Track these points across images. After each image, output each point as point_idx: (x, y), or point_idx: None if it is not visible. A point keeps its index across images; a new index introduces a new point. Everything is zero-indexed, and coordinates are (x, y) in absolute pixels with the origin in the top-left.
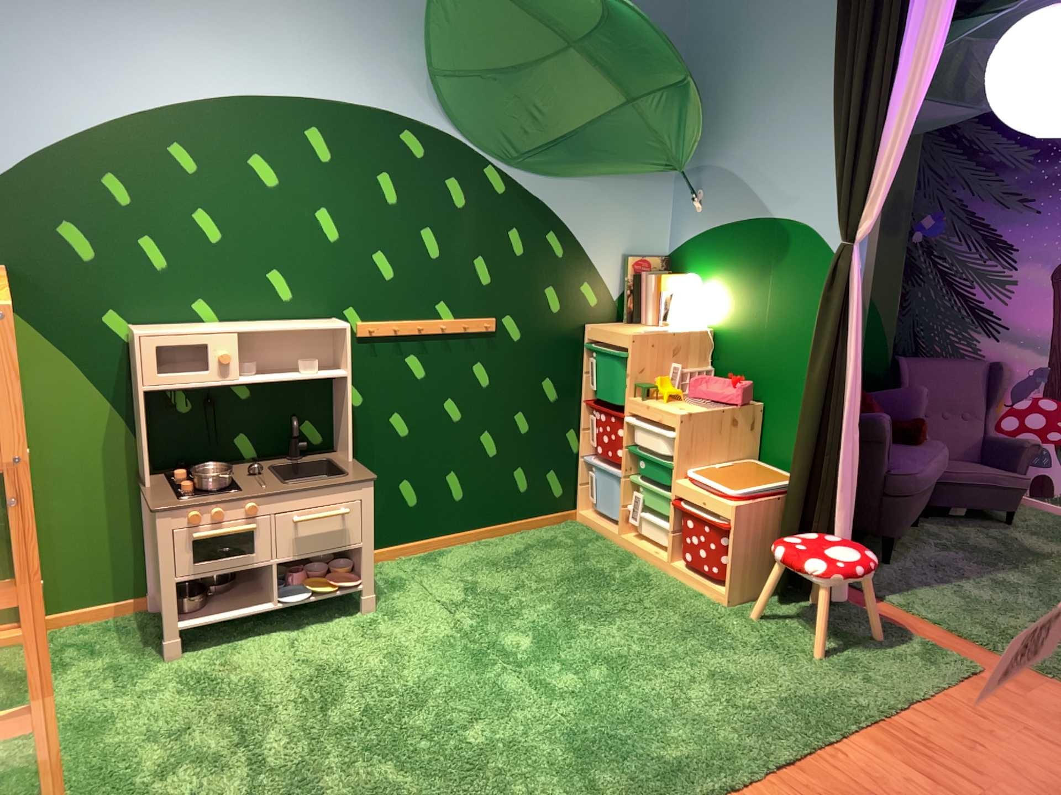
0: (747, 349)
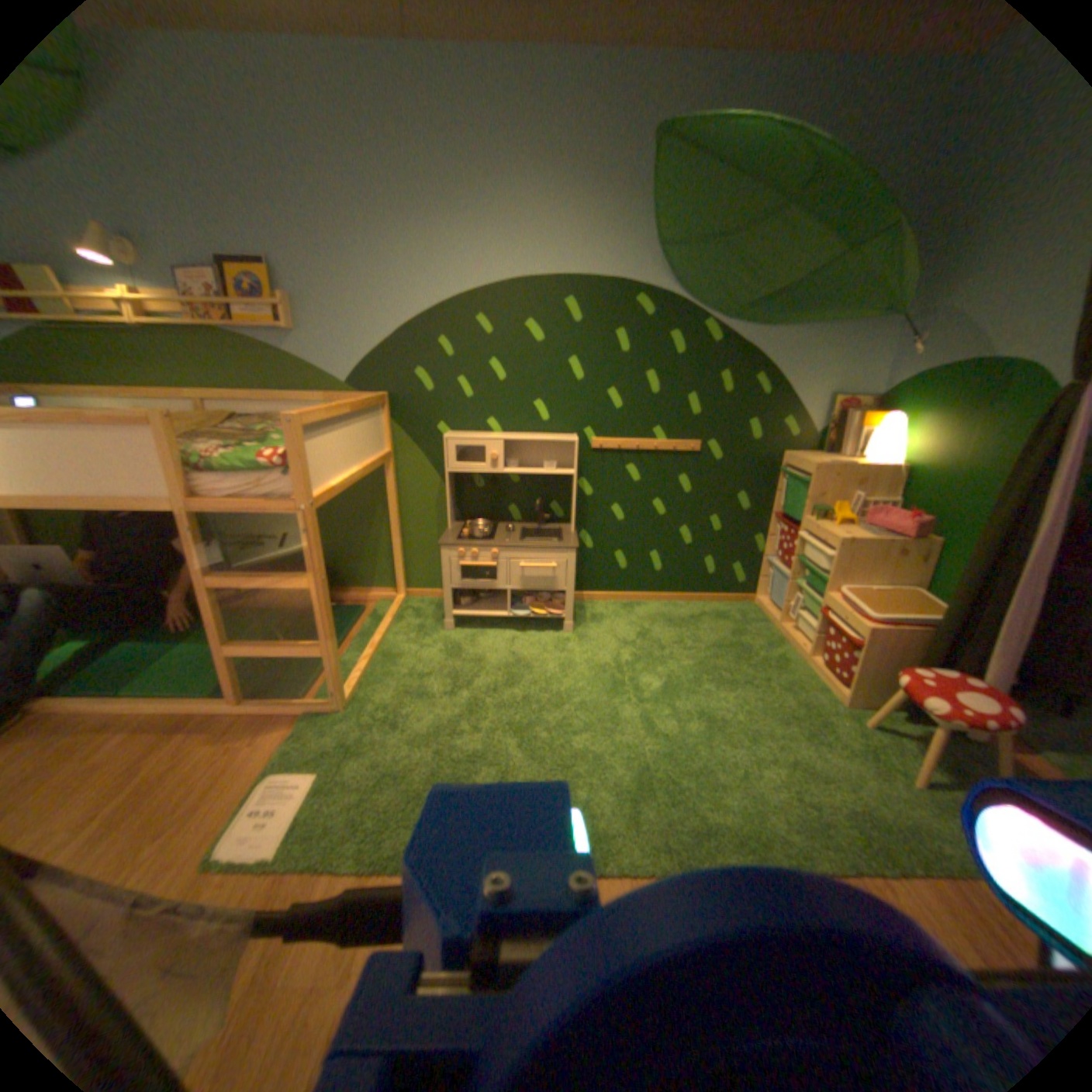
0: (940, 485)
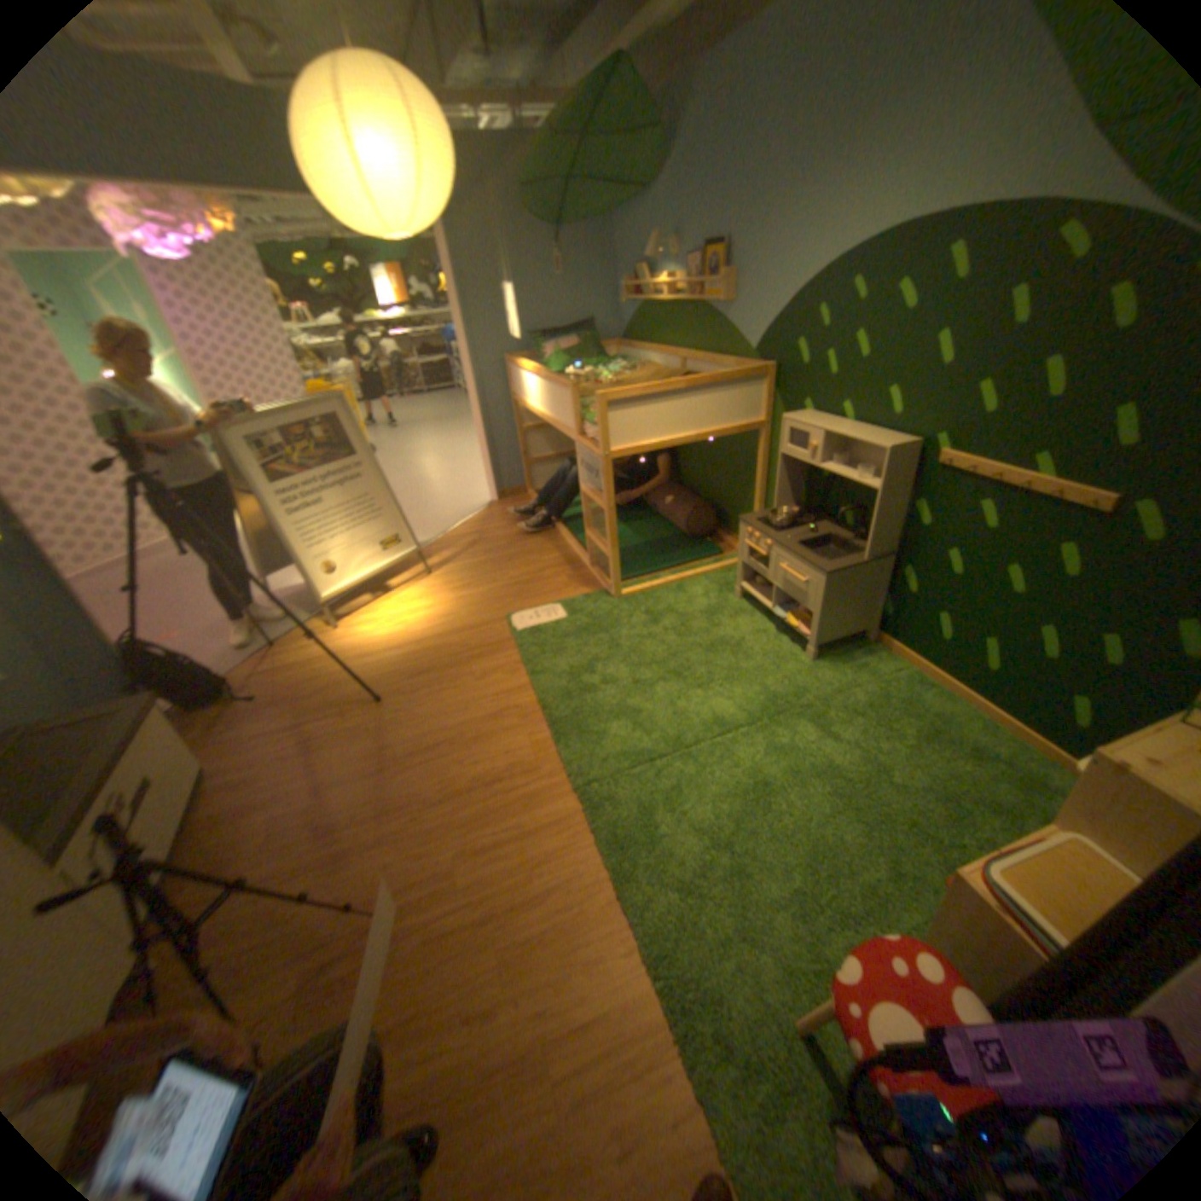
0: None
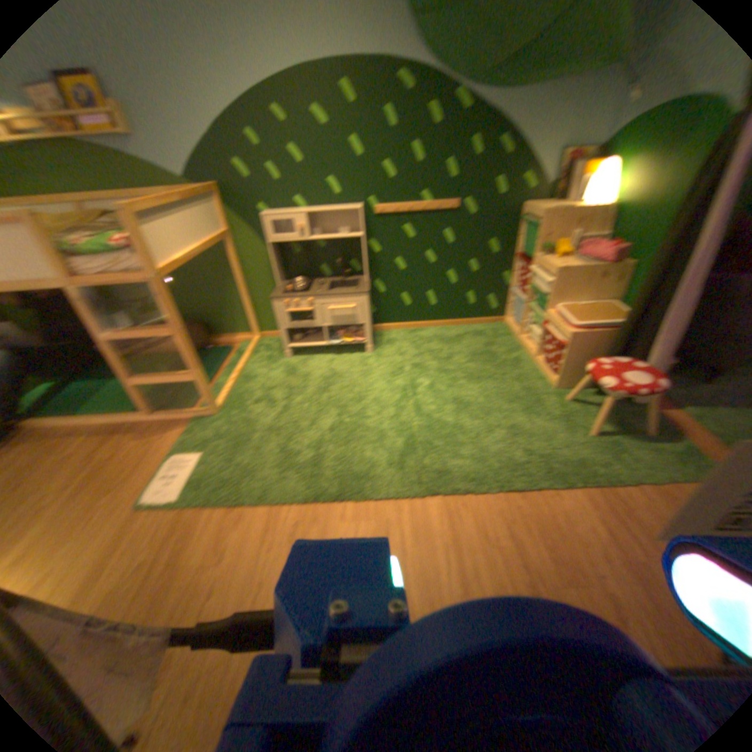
0: (638, 218)
